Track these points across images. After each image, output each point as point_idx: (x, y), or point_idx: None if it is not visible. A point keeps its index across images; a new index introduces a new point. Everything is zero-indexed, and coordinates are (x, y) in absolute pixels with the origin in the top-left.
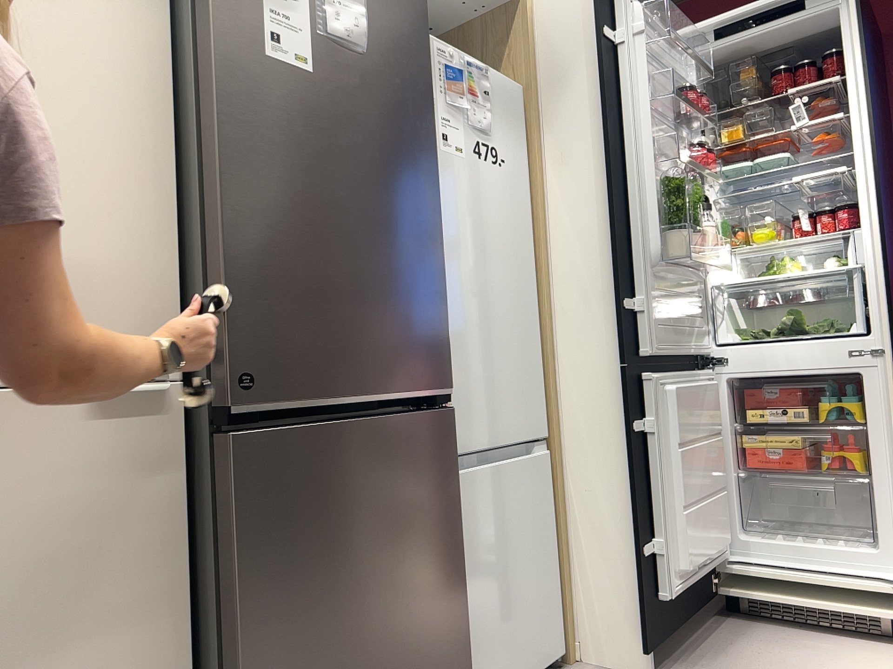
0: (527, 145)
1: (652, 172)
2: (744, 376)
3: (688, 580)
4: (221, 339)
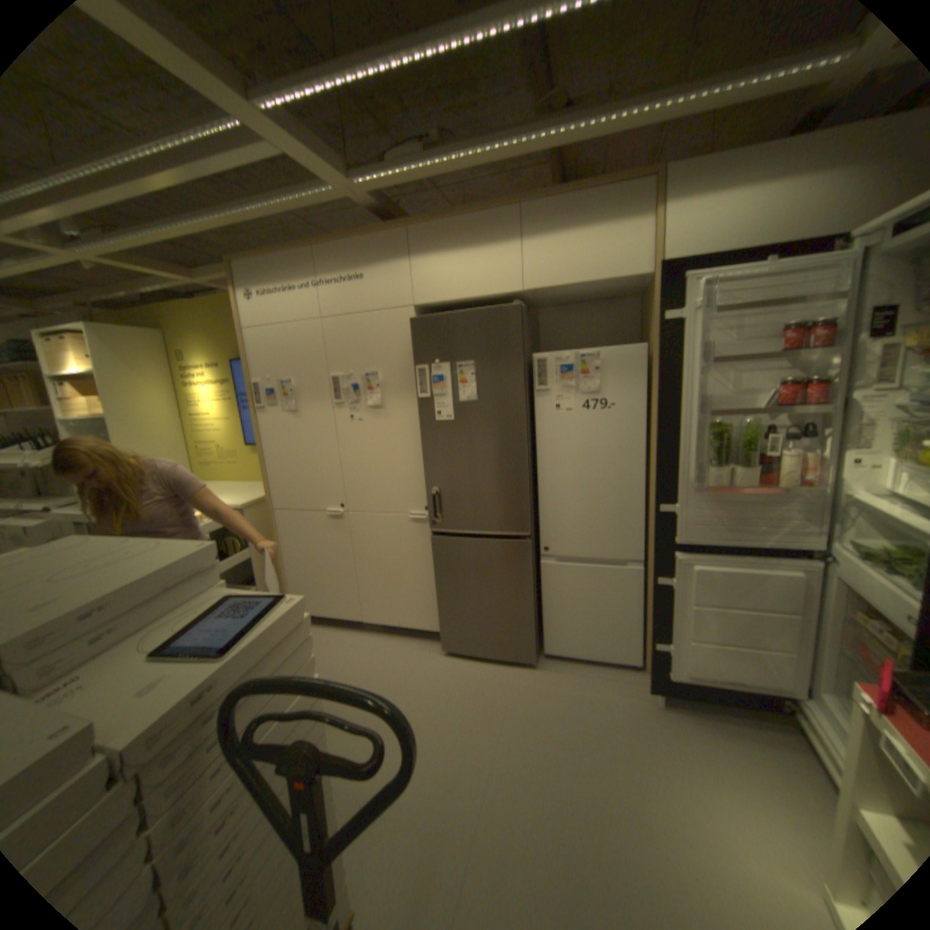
0: (652, 382)
1: (696, 421)
2: (847, 583)
3: (701, 682)
4: (428, 510)
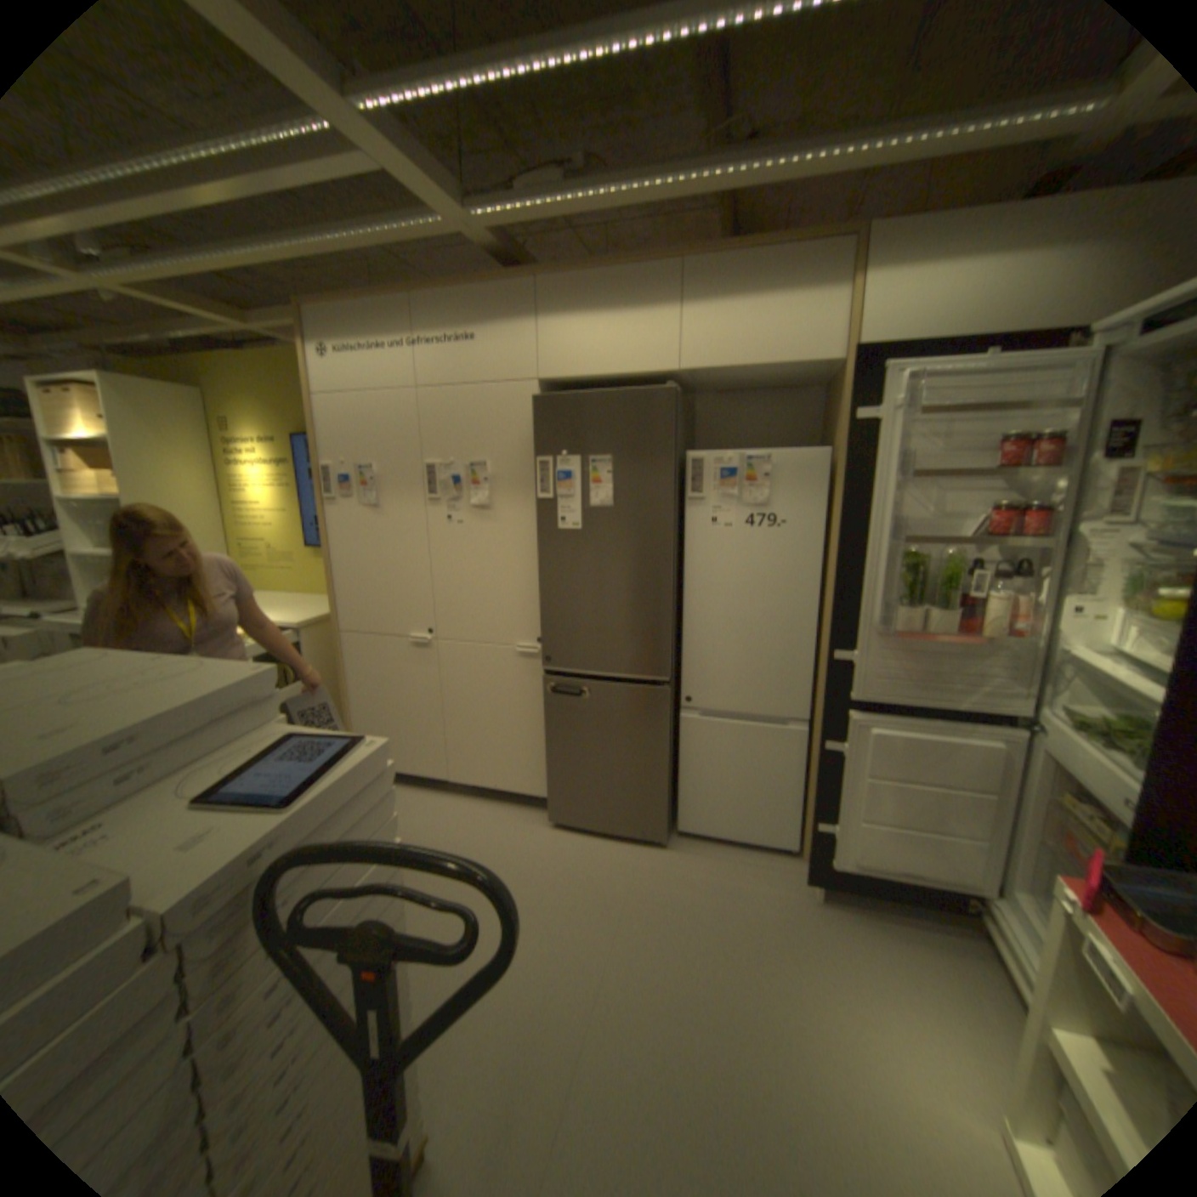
0: (835, 497)
1: (887, 548)
2: (1056, 758)
3: (871, 872)
4: (542, 642)
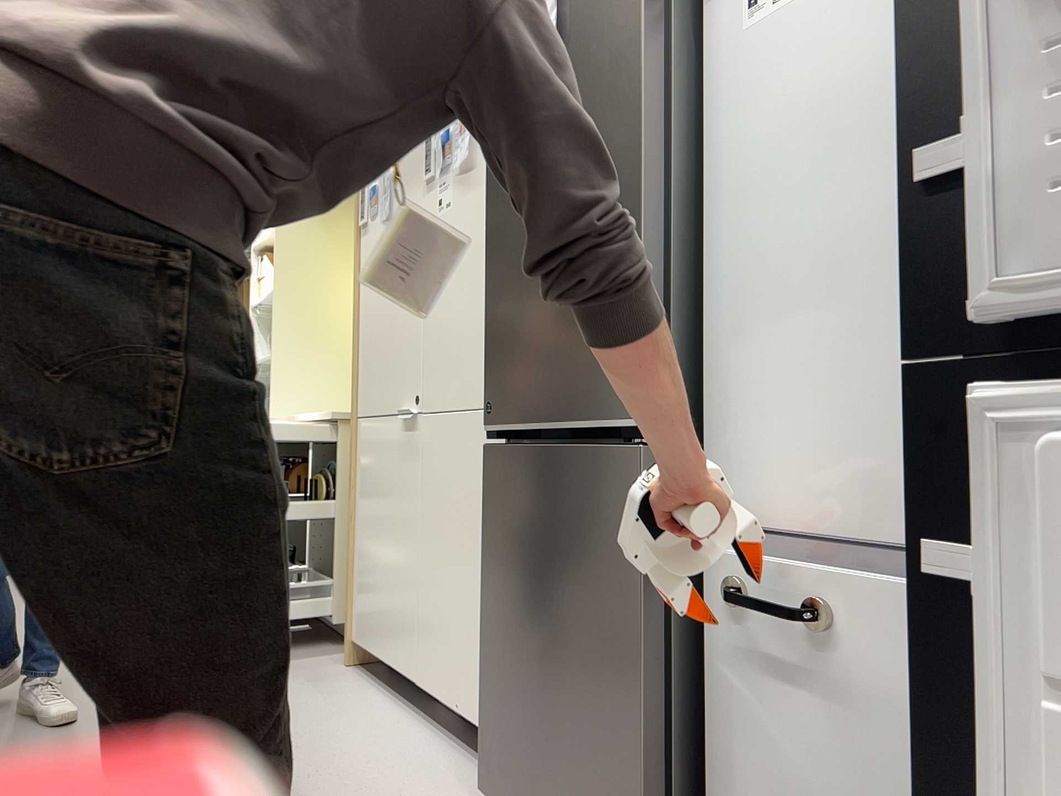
0: None
1: None
2: None
3: None
4: (485, 378)
